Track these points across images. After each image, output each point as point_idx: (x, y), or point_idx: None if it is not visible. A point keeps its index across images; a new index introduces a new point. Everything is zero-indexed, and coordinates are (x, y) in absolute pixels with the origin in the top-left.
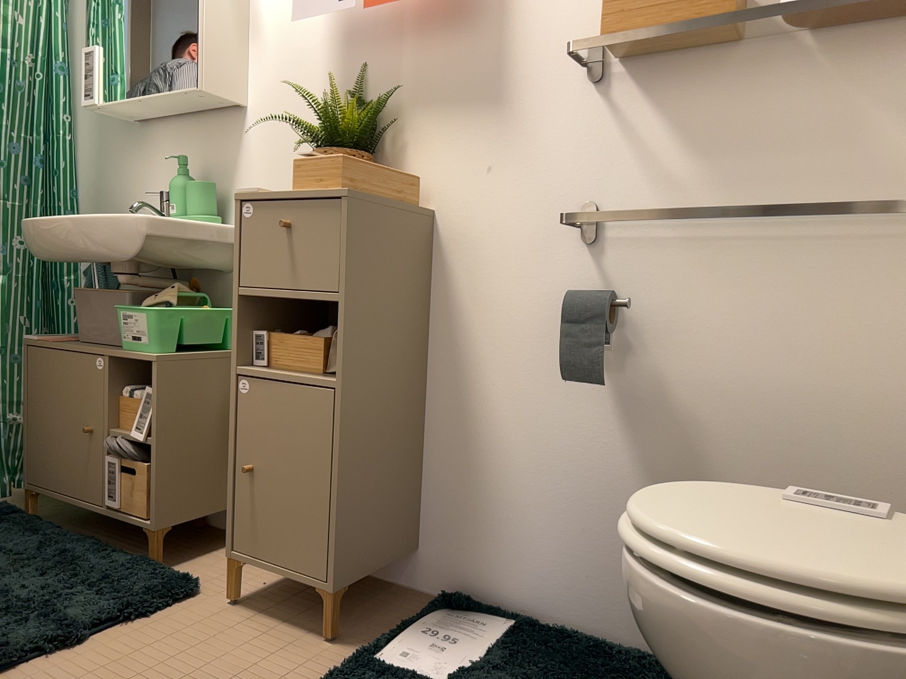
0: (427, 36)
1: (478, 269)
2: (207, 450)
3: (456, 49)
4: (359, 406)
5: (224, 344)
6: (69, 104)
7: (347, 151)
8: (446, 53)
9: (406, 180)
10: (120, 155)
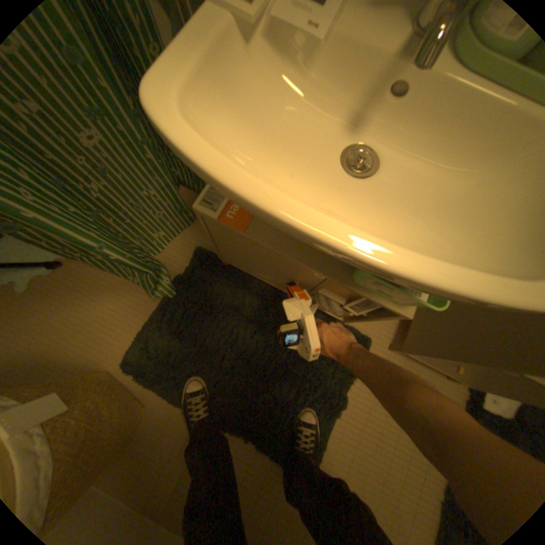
0: None
1: None
2: None
3: None
4: None
5: None
6: None
7: None
8: None
9: None
10: None
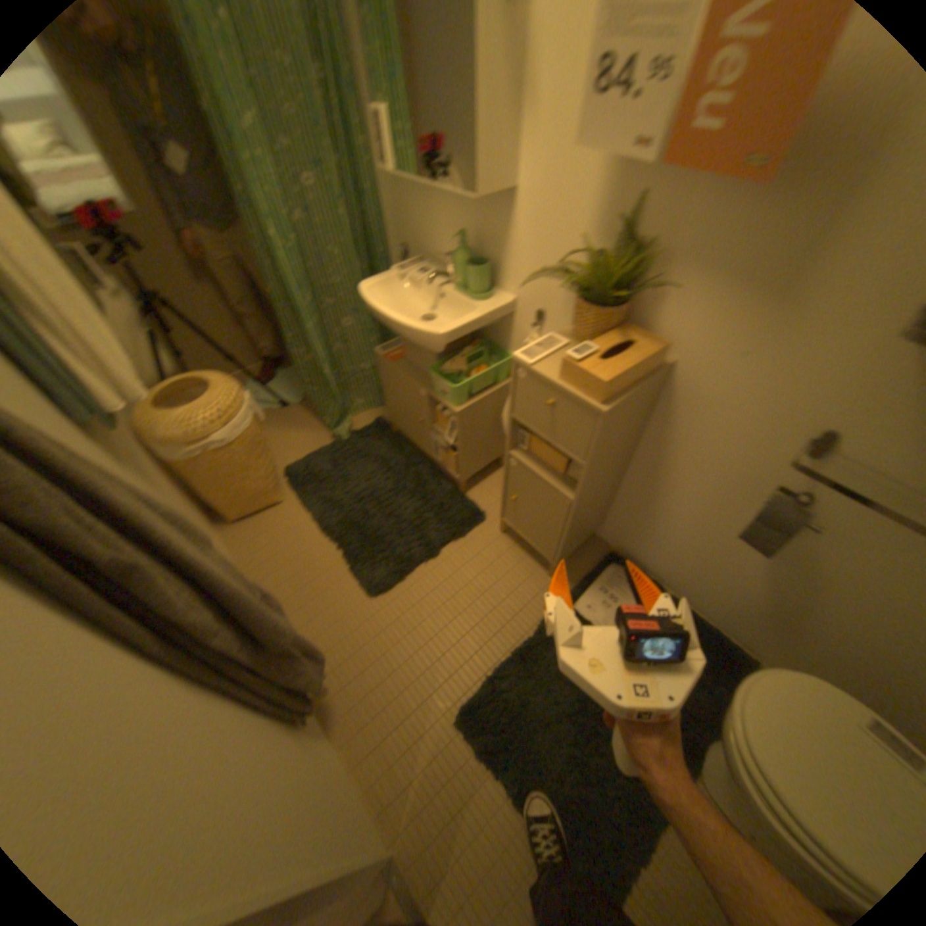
0: (736, 183)
1: (702, 420)
2: (489, 441)
3: (766, 215)
4: (588, 503)
5: (497, 380)
6: (362, 114)
7: (612, 302)
8: (750, 216)
9: (662, 354)
10: (412, 187)
